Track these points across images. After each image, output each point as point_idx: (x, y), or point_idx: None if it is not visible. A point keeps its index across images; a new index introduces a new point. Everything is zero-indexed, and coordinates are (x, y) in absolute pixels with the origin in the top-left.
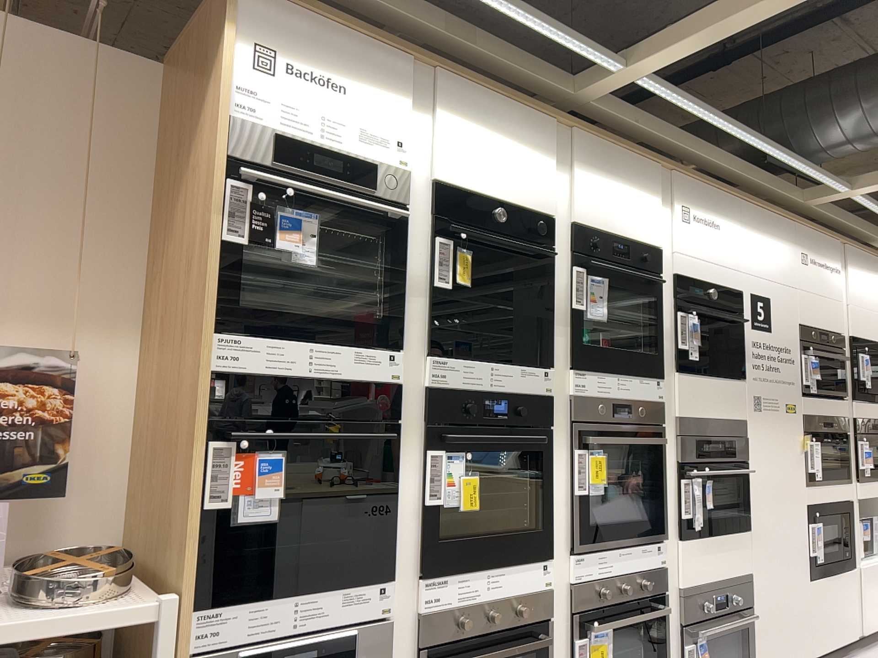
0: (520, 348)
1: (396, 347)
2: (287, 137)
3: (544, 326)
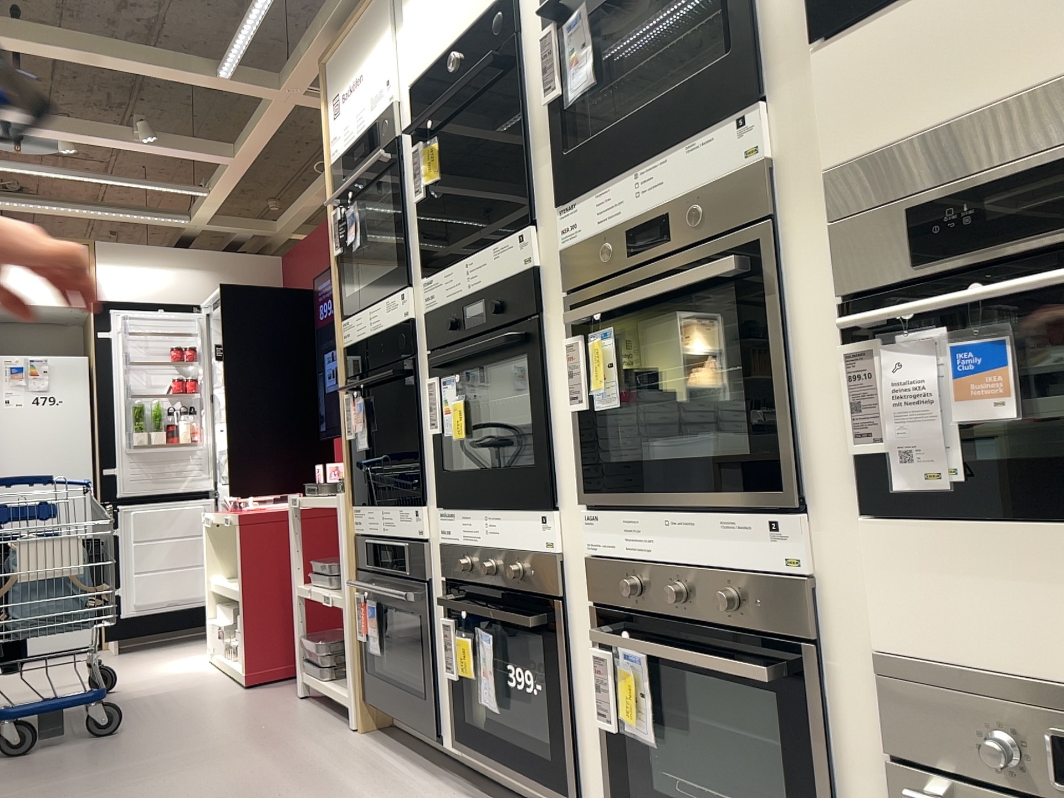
0: (501, 216)
1: (403, 285)
2: (342, 152)
3: (525, 160)
